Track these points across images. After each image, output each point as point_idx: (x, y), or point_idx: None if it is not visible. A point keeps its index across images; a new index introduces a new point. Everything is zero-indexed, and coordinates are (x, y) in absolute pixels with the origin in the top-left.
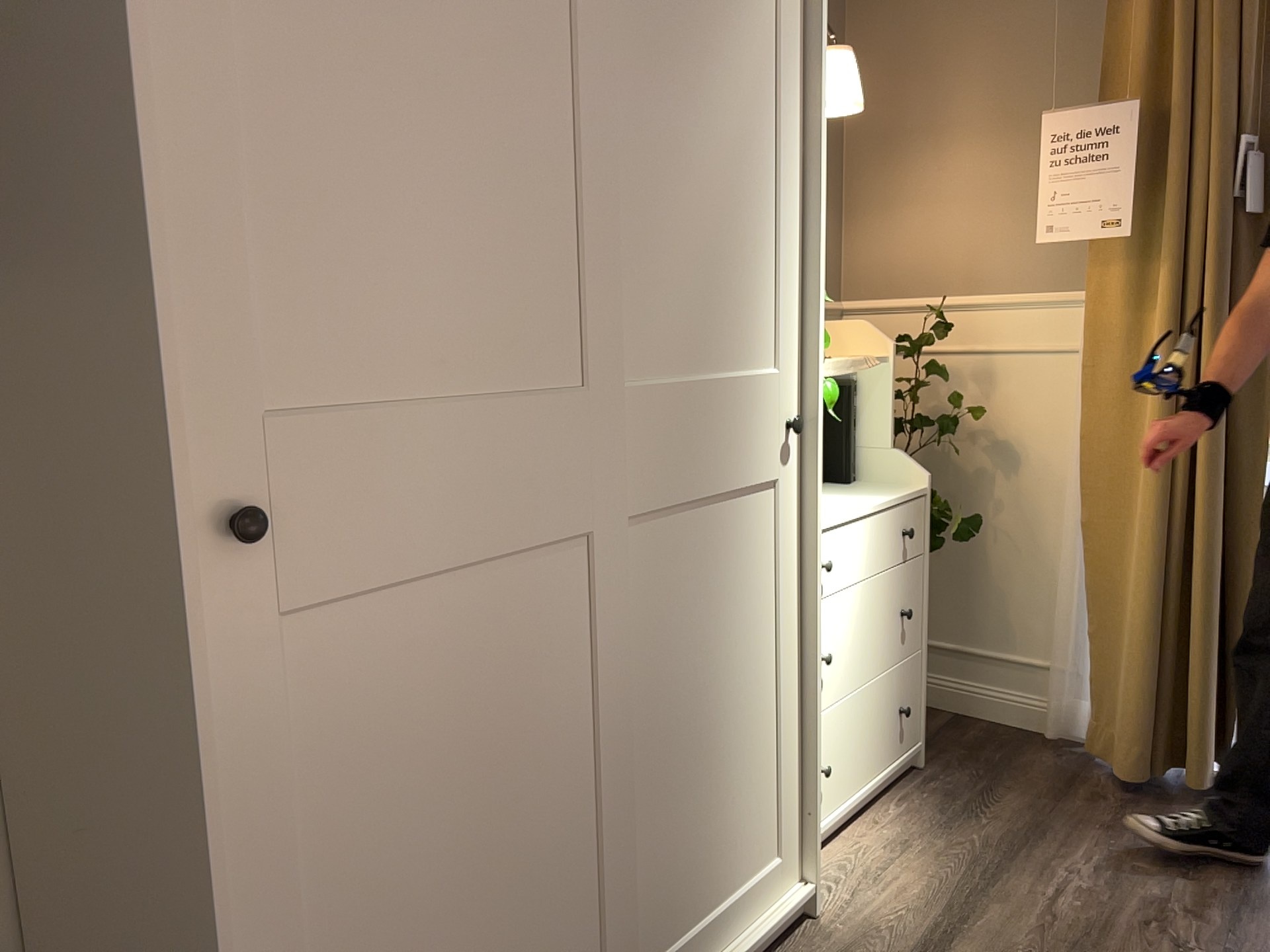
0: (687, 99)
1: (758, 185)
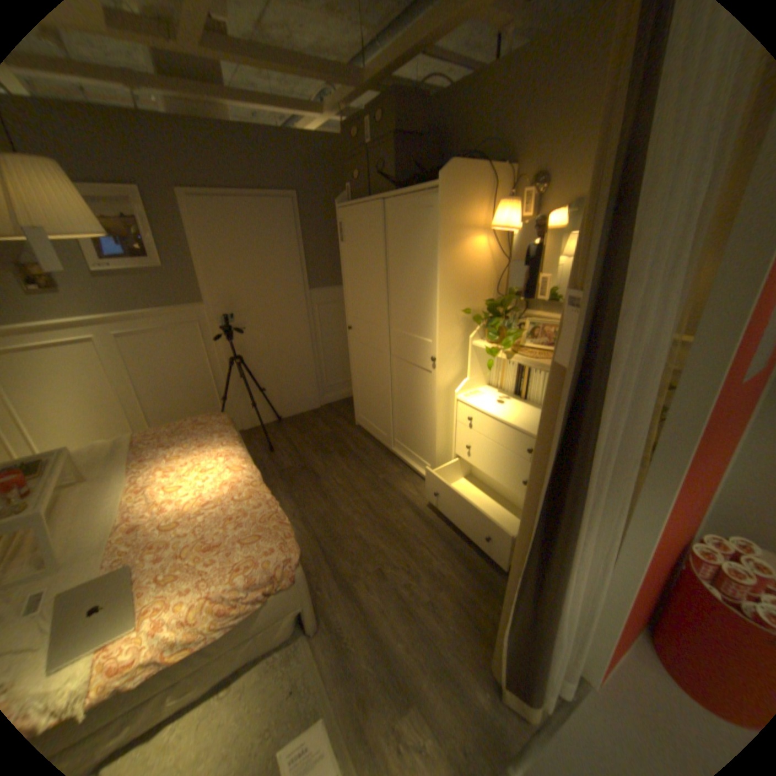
0: (405, 269)
1: (425, 290)
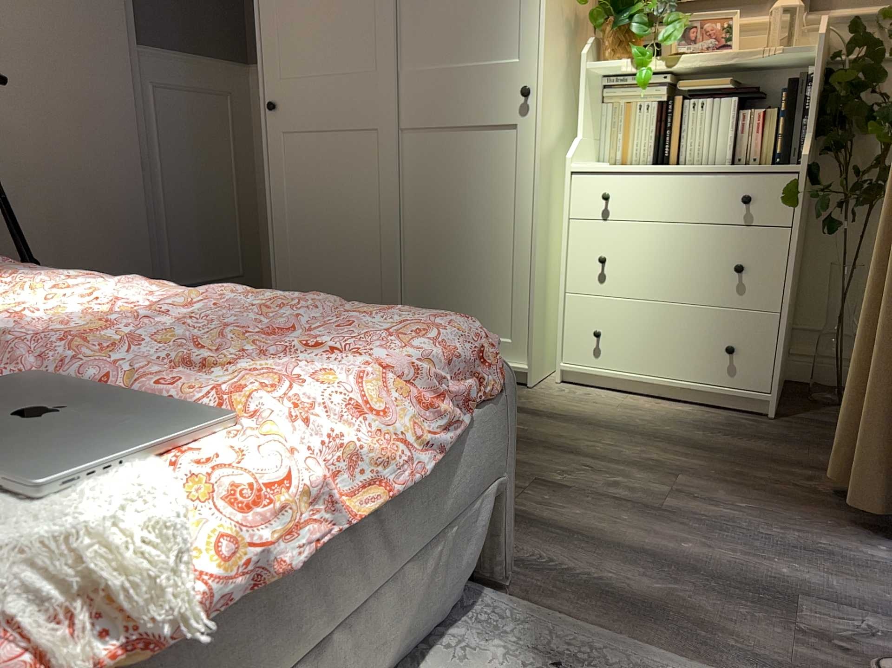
0: None
1: None
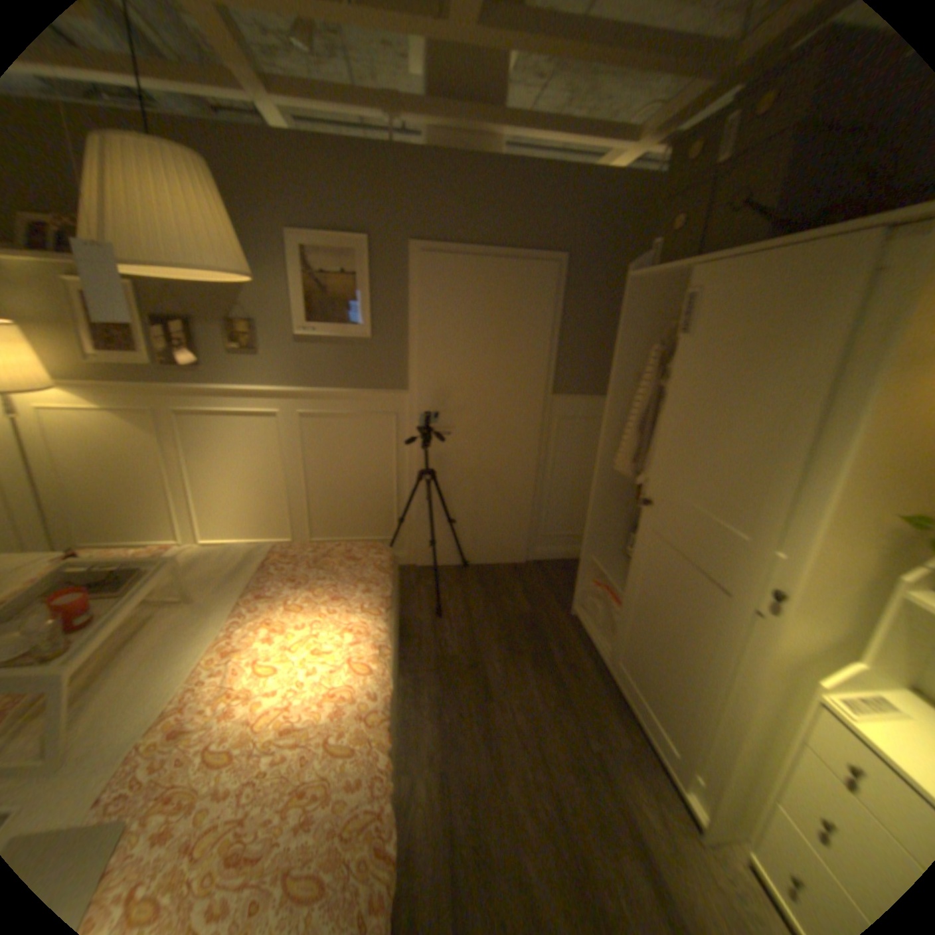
0: (754, 394)
1: (804, 445)
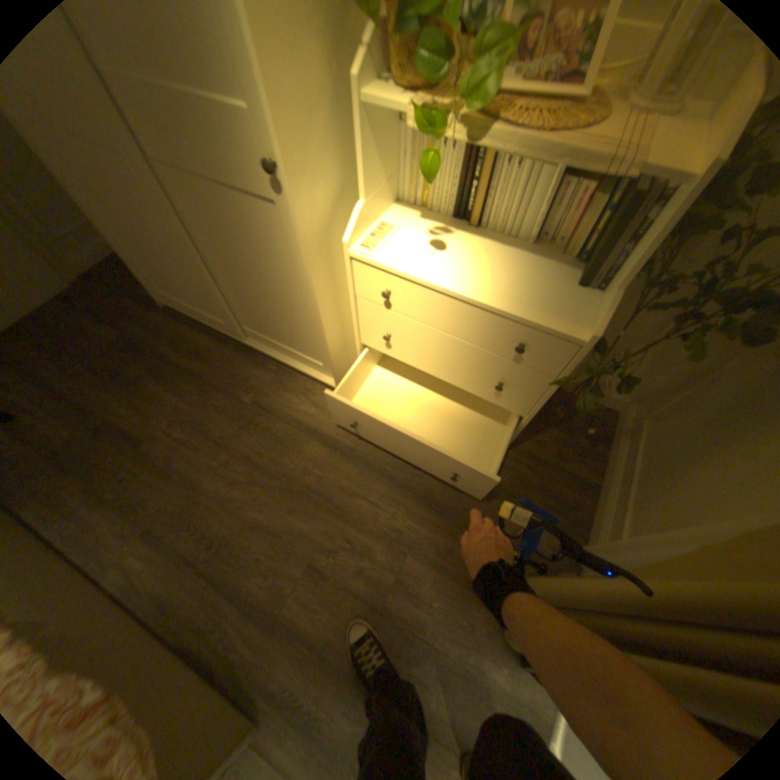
0: None
1: None
